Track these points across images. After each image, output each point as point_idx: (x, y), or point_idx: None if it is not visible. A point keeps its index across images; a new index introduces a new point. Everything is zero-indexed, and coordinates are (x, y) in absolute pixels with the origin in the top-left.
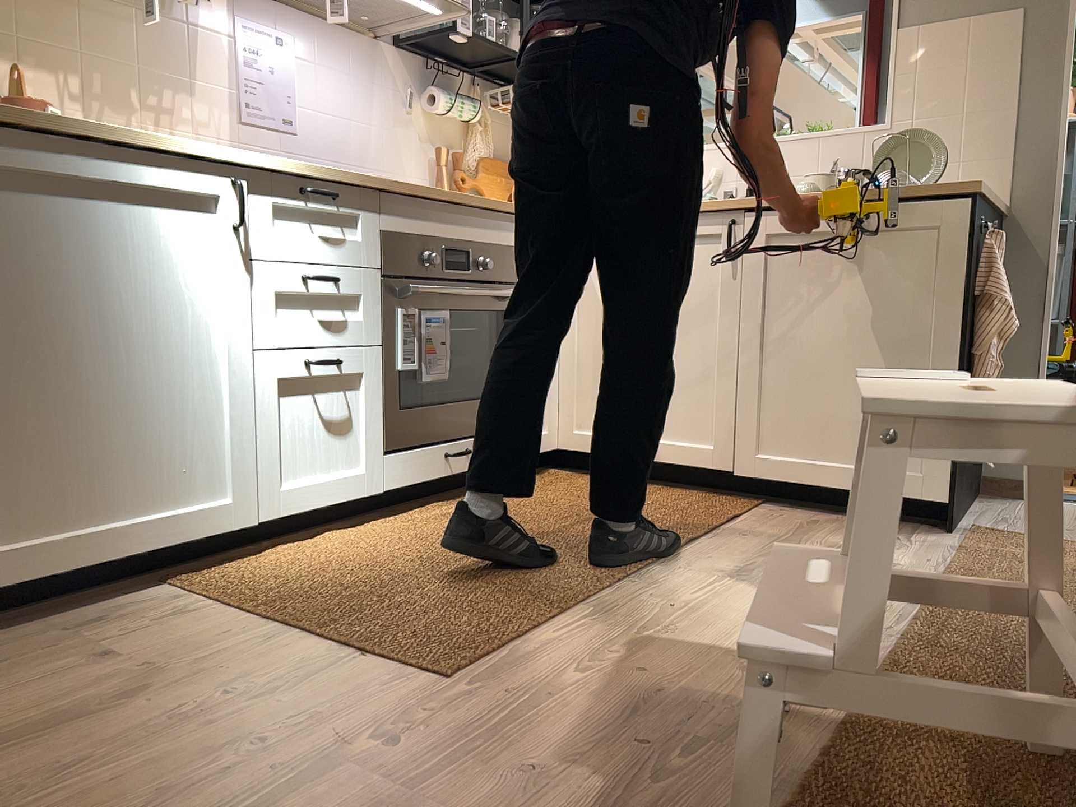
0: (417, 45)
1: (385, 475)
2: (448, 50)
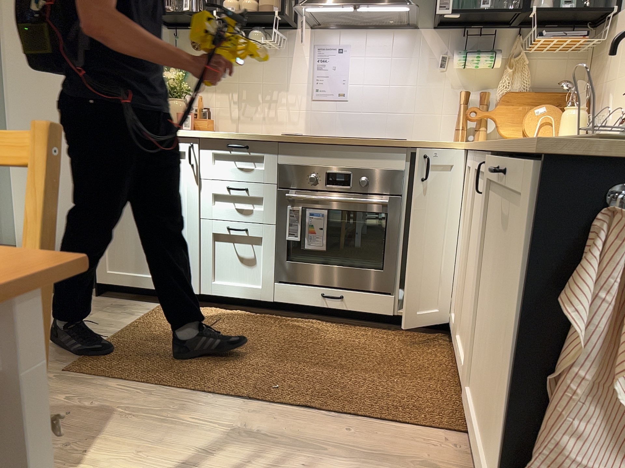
0: (443, 23)
1: (274, 294)
2: (468, 19)
